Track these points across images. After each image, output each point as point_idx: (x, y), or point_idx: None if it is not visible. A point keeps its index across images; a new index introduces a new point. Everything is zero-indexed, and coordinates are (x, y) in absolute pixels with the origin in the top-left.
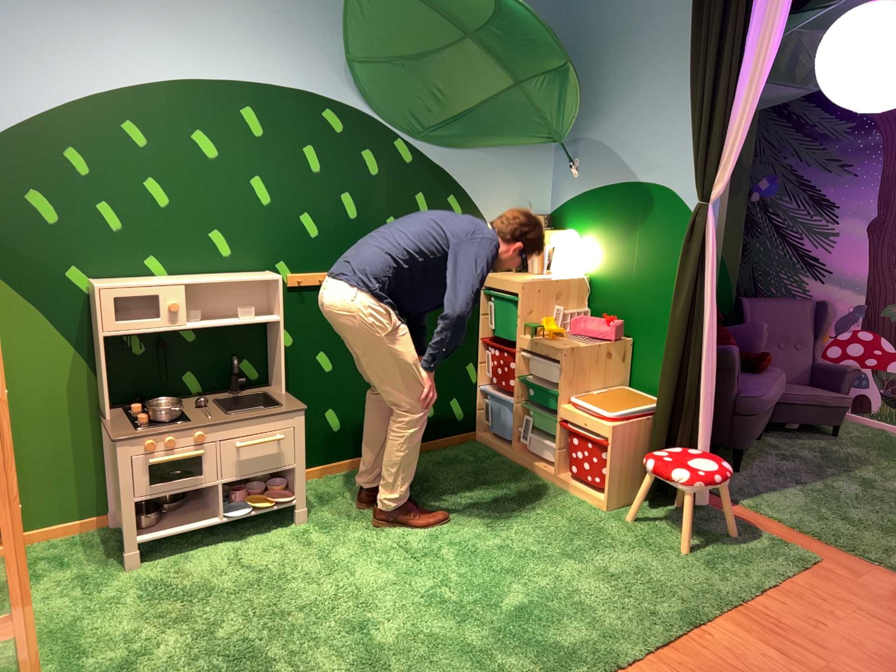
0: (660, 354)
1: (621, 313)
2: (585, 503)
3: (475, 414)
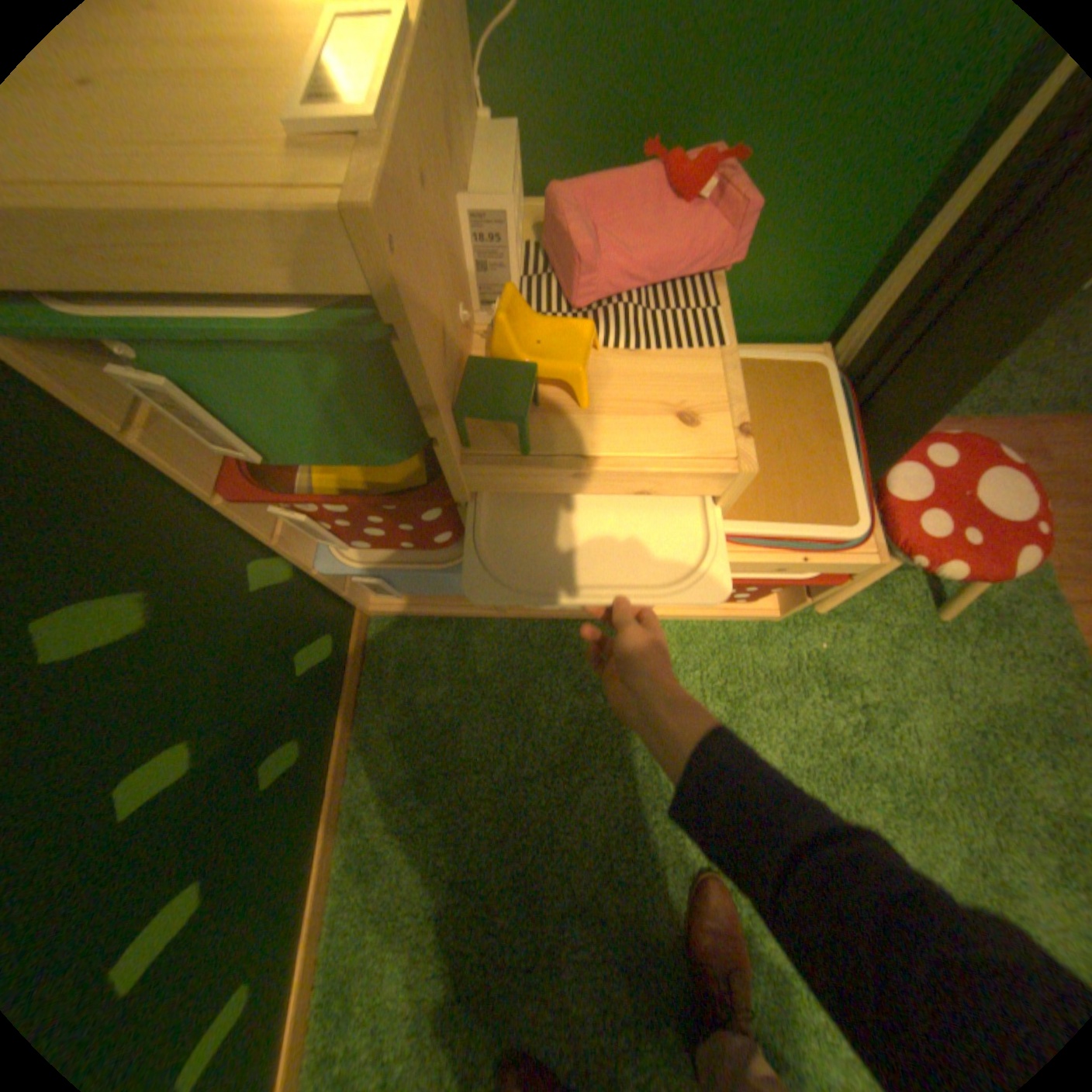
0: (801, 224)
1: (655, 93)
2: (735, 629)
3: (339, 598)
